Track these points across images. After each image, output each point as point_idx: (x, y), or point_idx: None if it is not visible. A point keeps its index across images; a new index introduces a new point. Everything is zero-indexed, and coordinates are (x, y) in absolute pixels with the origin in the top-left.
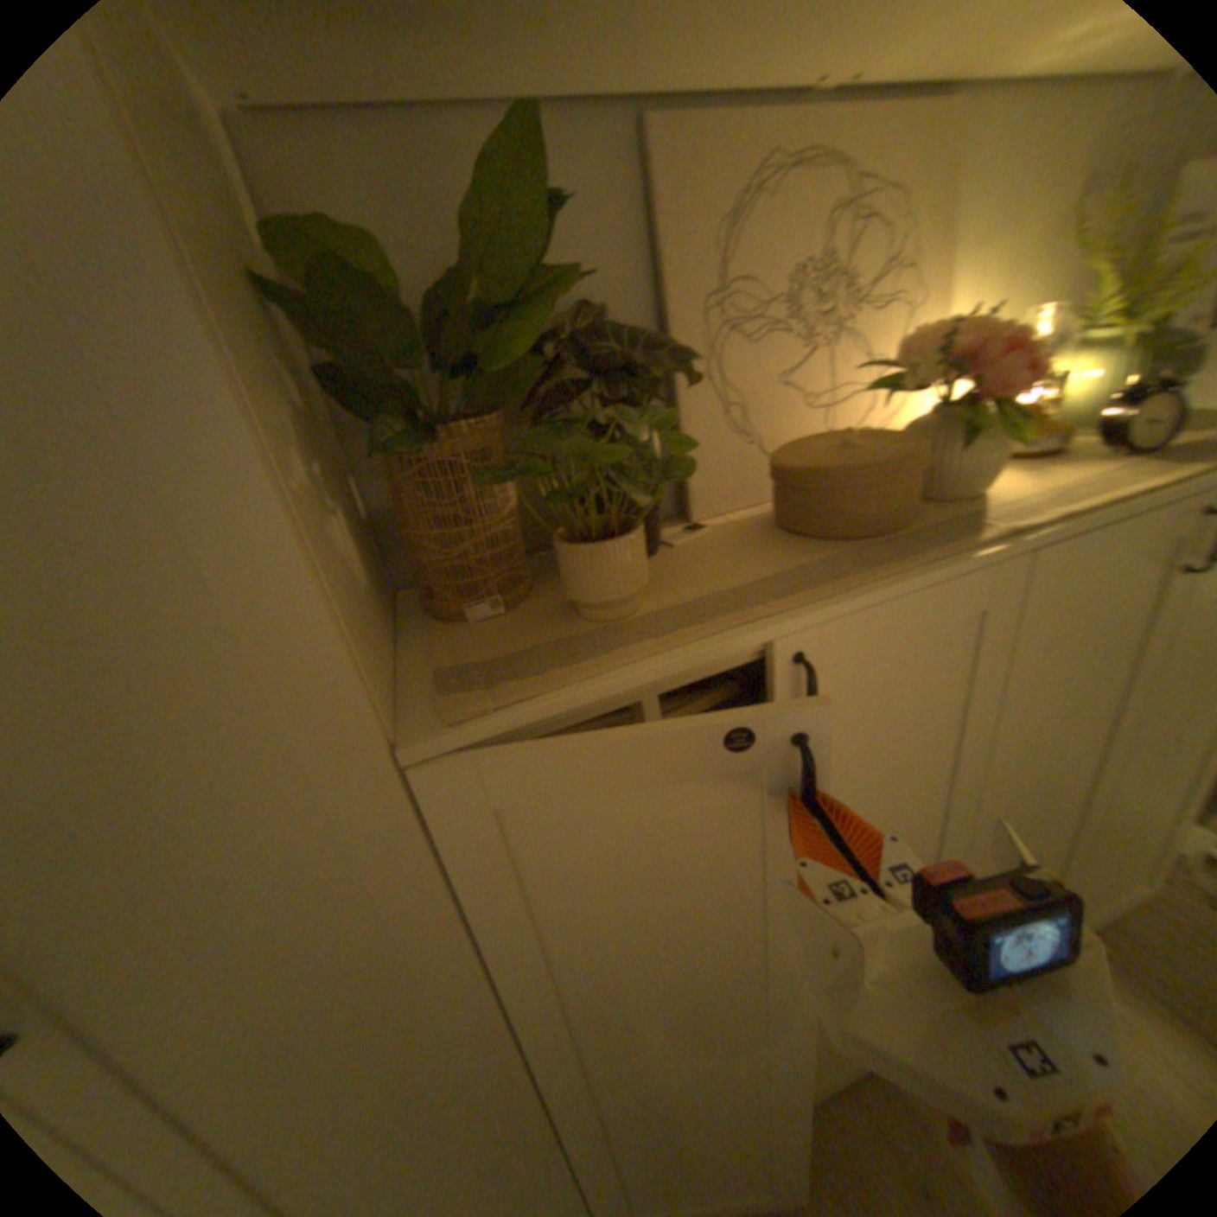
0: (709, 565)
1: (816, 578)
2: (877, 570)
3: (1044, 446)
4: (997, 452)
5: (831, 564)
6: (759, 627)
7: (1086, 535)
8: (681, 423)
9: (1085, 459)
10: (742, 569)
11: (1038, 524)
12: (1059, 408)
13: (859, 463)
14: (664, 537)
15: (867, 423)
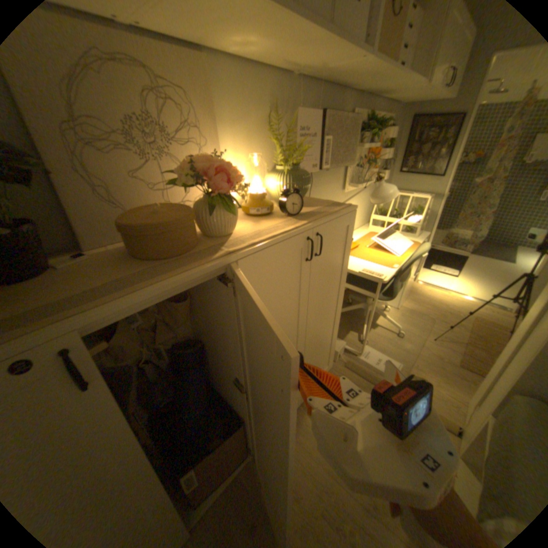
0: (66, 280)
1: (121, 285)
2: (155, 277)
3: (262, 211)
4: (228, 216)
5: (136, 275)
6: (60, 323)
7: (260, 251)
8: (59, 194)
9: (274, 217)
10: (84, 282)
11: (238, 248)
12: (267, 196)
13: (150, 222)
14: (47, 263)
15: (187, 198)
